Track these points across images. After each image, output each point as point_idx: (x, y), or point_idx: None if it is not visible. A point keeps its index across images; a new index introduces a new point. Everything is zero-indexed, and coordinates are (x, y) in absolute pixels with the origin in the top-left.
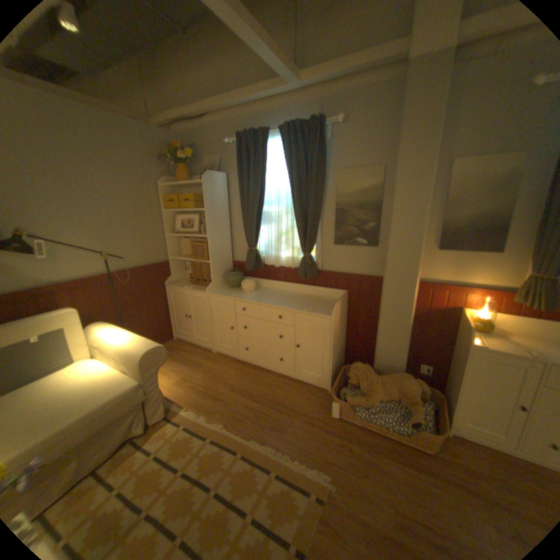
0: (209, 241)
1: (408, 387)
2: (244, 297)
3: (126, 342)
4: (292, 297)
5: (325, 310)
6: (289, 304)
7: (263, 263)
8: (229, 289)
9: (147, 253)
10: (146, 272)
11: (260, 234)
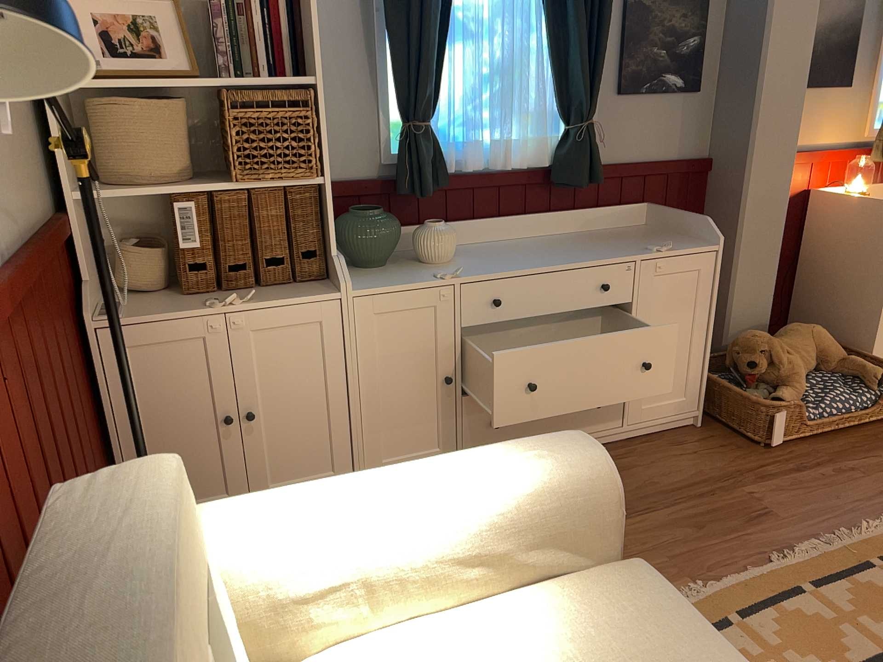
0: (321, 99)
1: (823, 338)
2: (476, 271)
3: (479, 480)
4: (561, 244)
5: (682, 243)
6: (604, 254)
7: (446, 170)
8: (374, 271)
9: (22, 177)
10: (45, 269)
11: (443, 76)
